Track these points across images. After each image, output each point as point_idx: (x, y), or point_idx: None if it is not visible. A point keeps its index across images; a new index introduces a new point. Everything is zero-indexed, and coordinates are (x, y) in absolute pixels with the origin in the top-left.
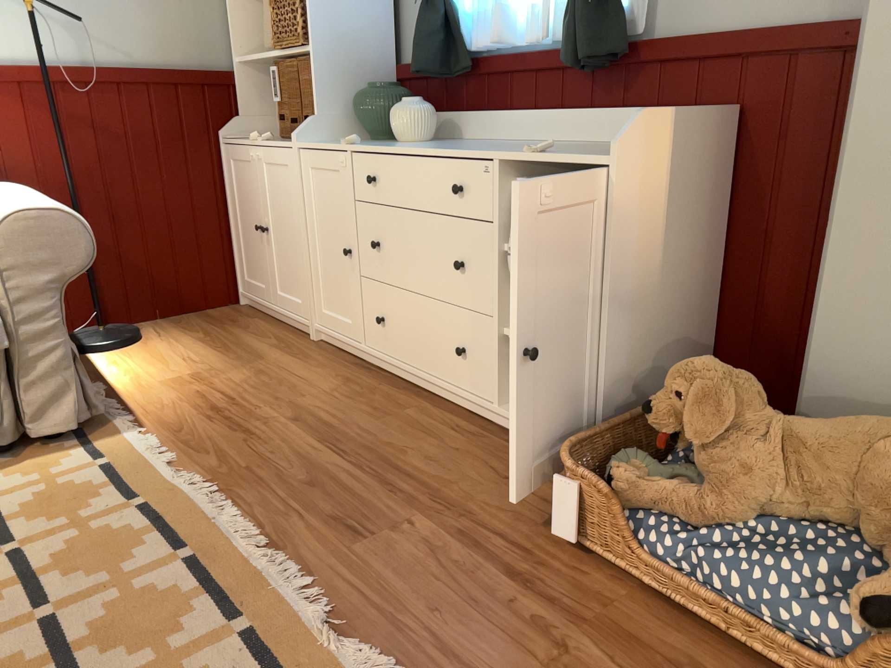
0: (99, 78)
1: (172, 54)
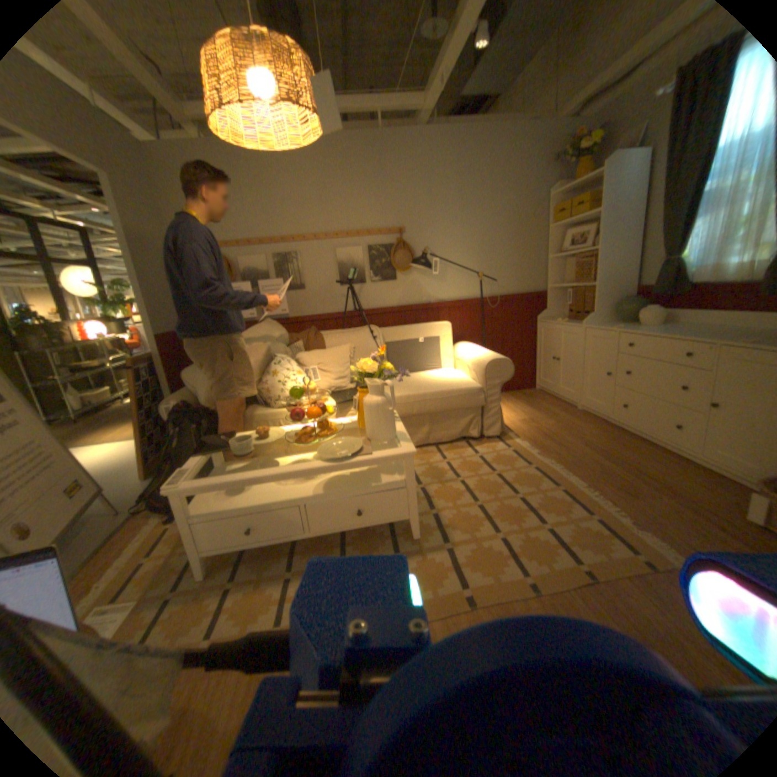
0: (495, 298)
1: (522, 285)
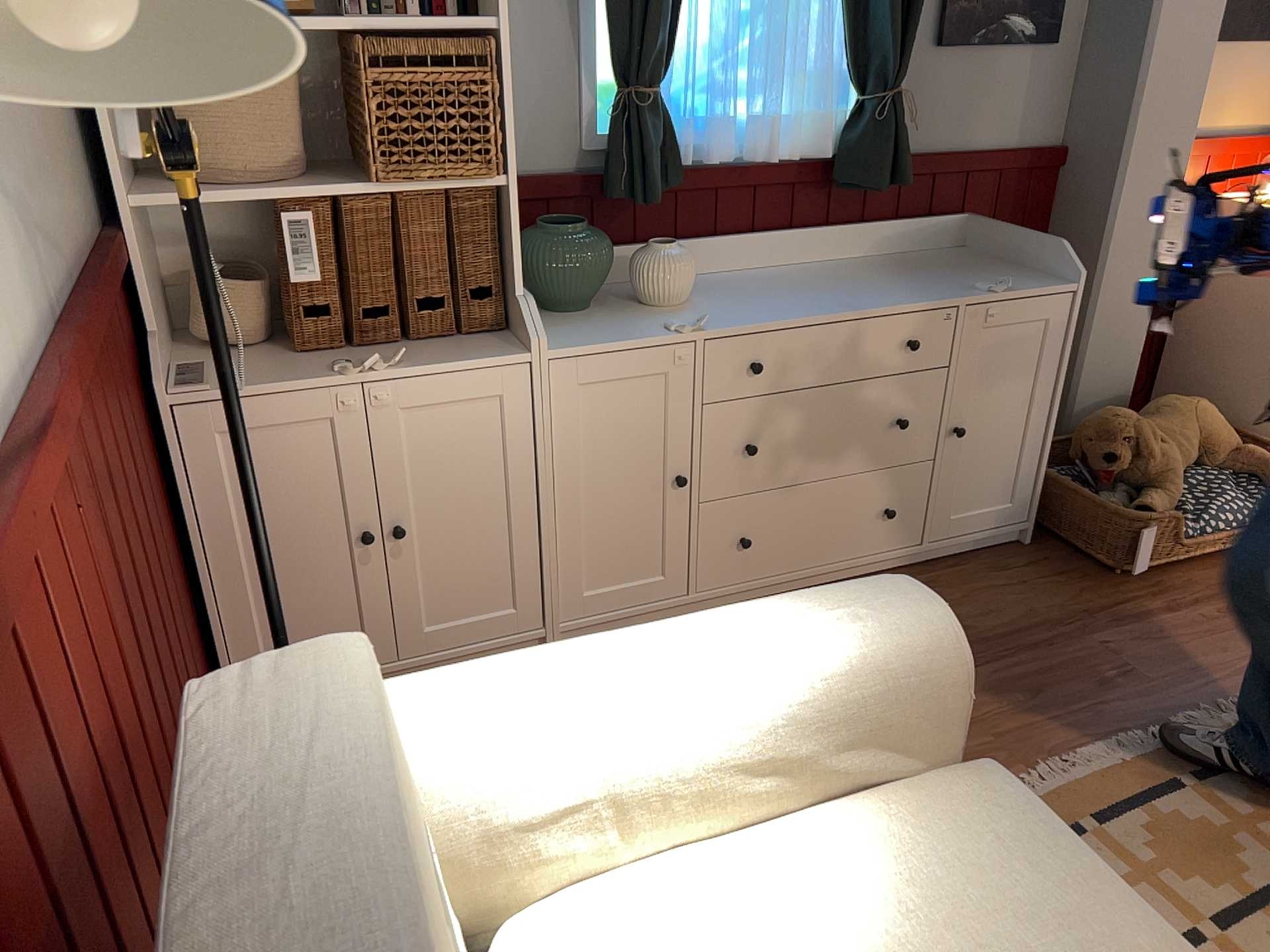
0: (86, 337)
1: (70, 217)
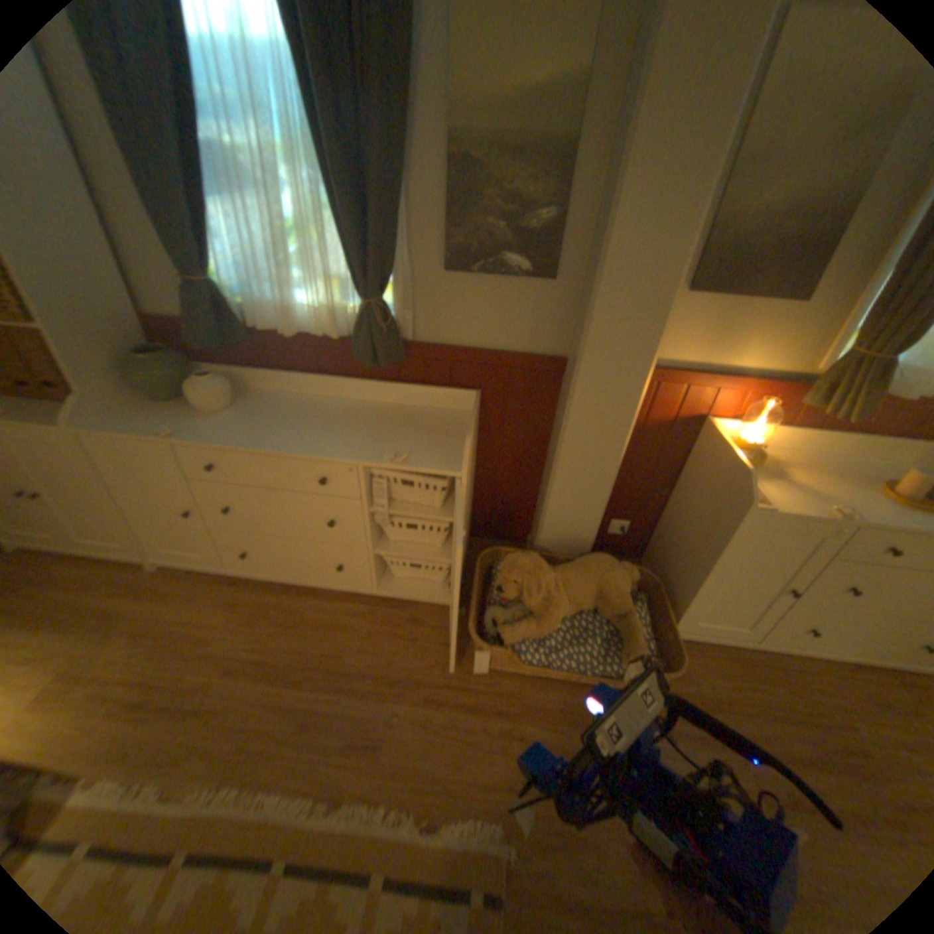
0: None
1: None
